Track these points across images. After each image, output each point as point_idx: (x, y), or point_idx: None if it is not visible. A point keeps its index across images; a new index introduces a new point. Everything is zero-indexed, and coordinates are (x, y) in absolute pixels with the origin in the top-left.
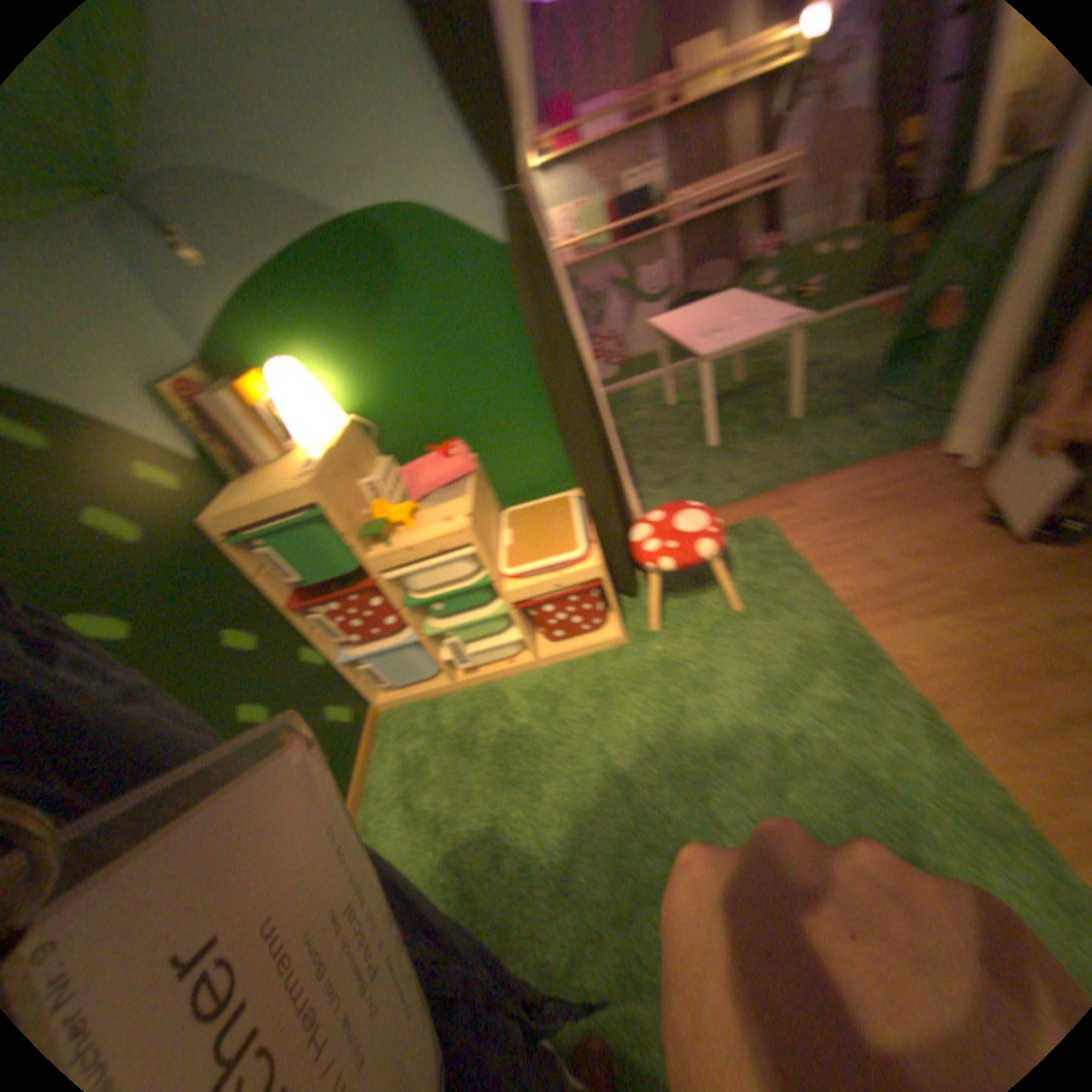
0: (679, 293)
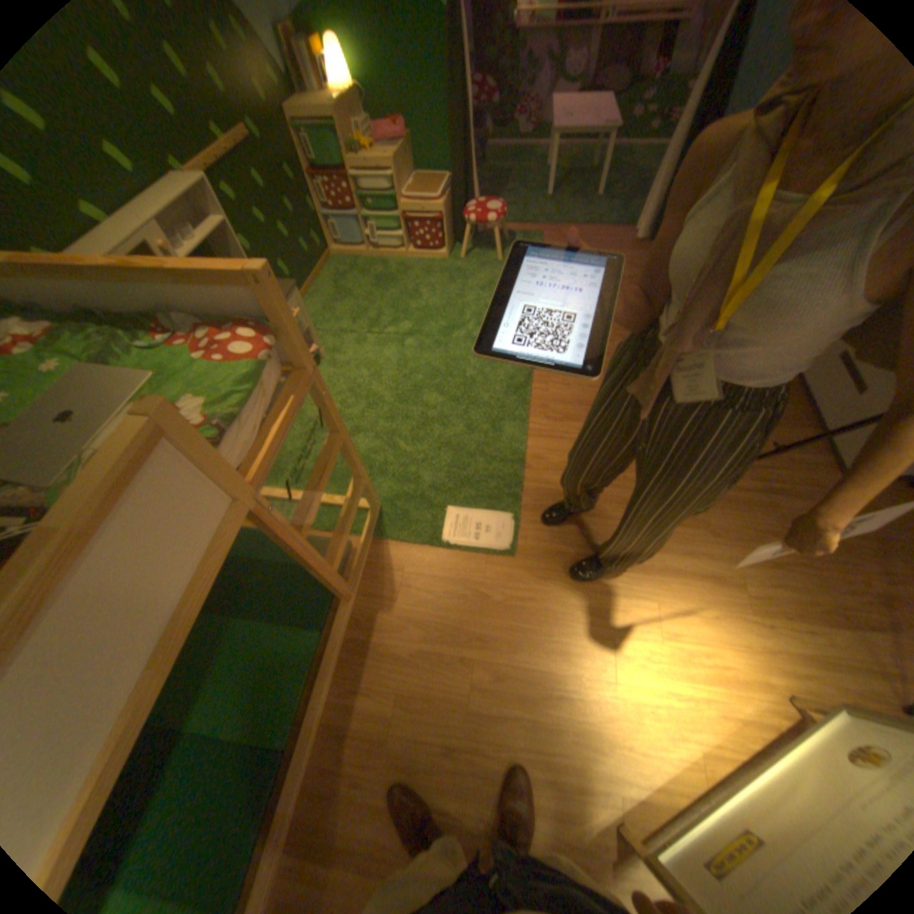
0: (586, 86)
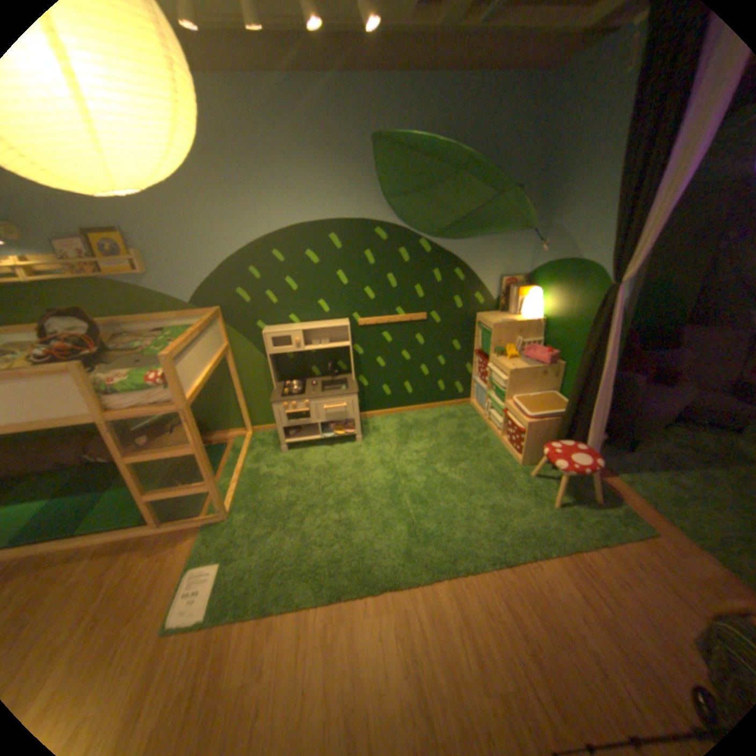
0: None
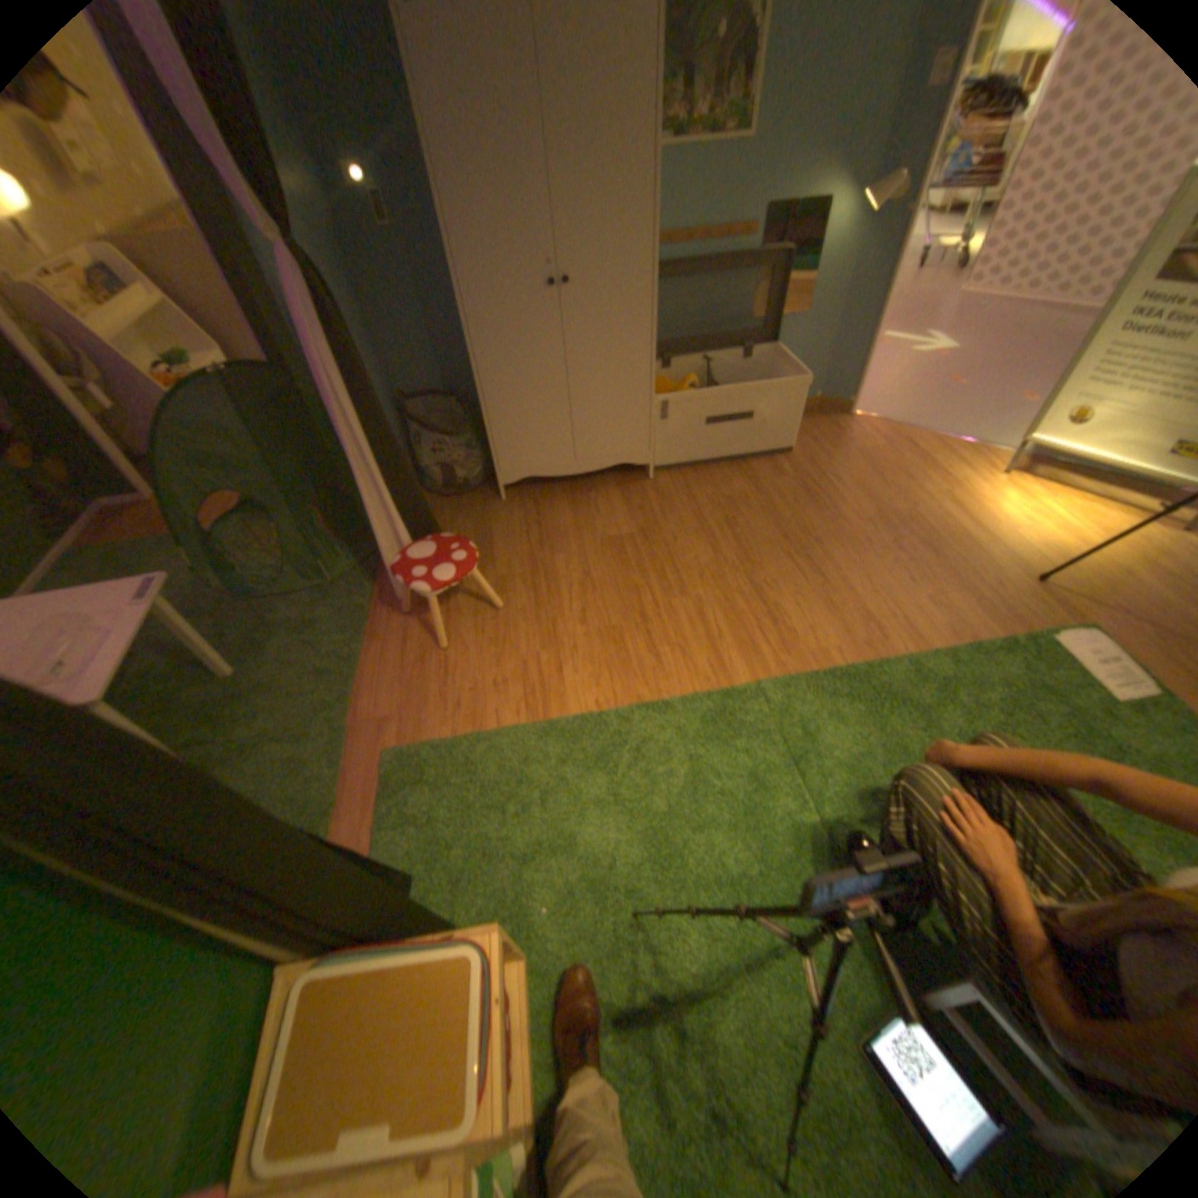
0: None
